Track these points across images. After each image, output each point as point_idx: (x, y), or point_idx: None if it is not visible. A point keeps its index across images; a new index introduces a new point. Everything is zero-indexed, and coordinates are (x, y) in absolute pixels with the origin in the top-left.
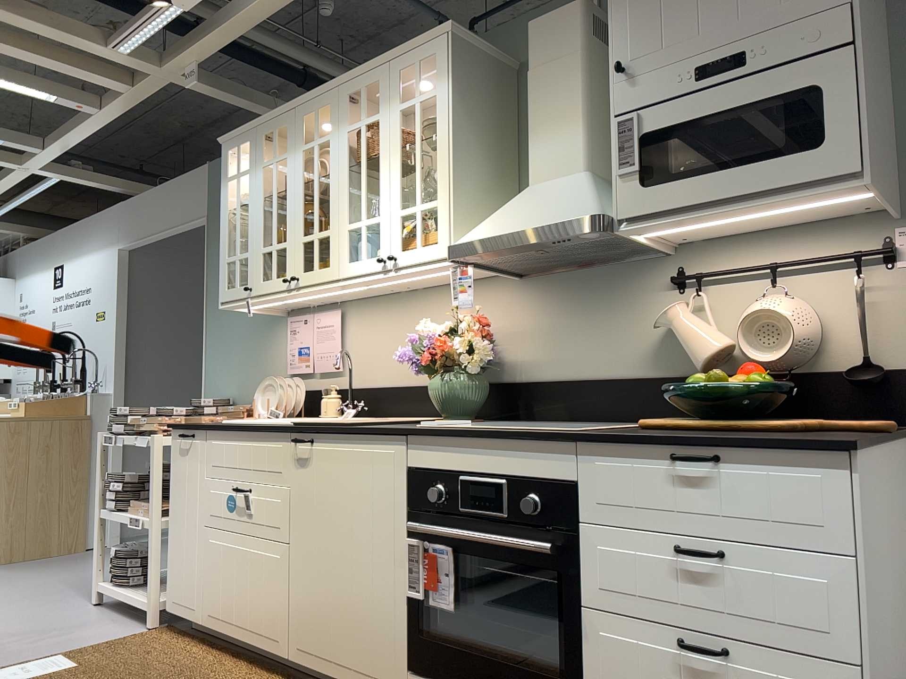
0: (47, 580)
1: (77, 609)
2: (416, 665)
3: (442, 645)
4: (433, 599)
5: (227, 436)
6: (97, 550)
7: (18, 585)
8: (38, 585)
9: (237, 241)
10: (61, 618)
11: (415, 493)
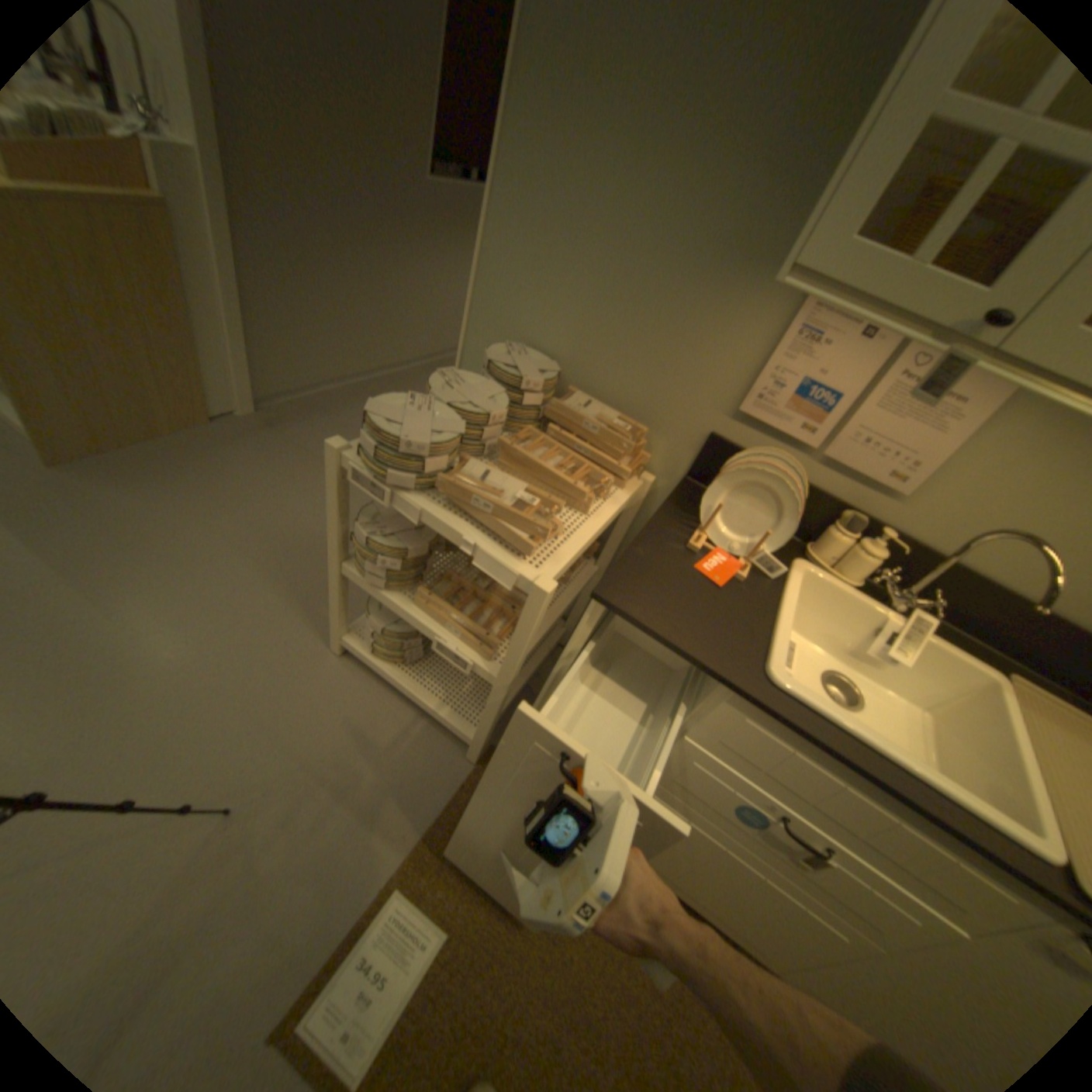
0: (204, 540)
1: (317, 672)
2: None
3: None
4: None
5: (818, 754)
6: (337, 607)
7: (165, 558)
8: (197, 559)
9: None
10: (312, 714)
11: None
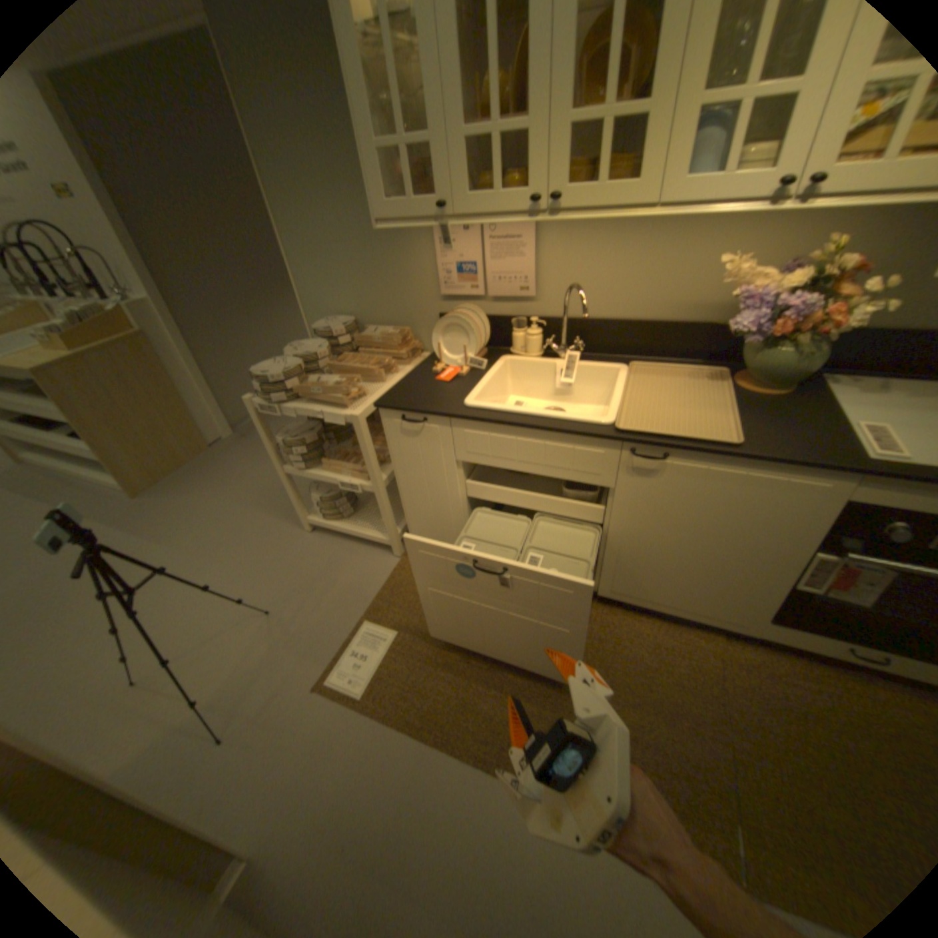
0: (223, 506)
1: (300, 544)
2: (785, 622)
3: (832, 619)
4: (837, 595)
5: (495, 429)
6: (293, 499)
7: (204, 520)
8: (221, 515)
9: (393, 107)
10: (302, 563)
11: (852, 523)
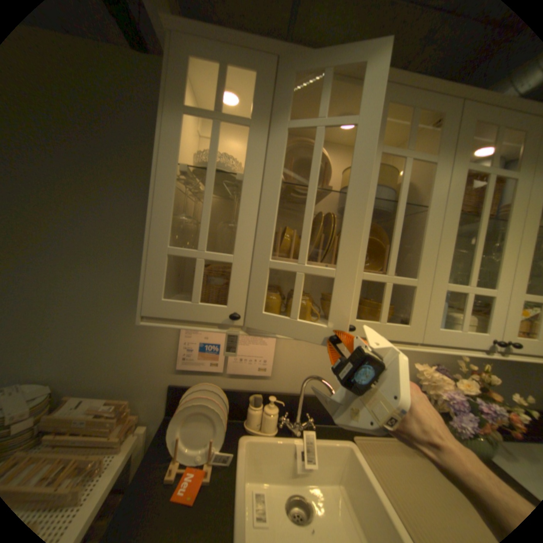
0: None
1: None
2: None
3: None
4: None
5: None
6: None
7: None
8: None
9: (203, 226)
10: None
11: None
